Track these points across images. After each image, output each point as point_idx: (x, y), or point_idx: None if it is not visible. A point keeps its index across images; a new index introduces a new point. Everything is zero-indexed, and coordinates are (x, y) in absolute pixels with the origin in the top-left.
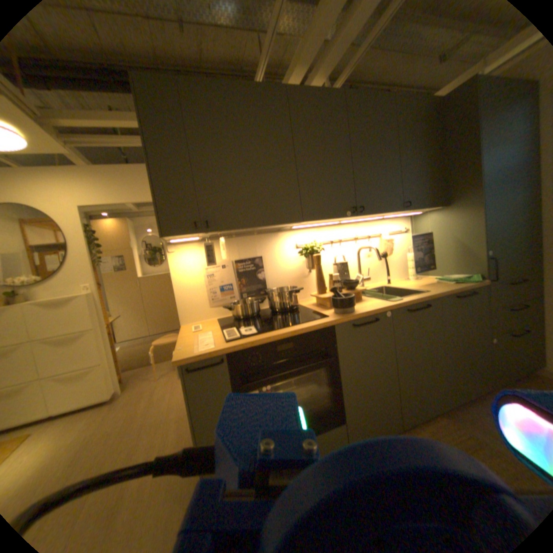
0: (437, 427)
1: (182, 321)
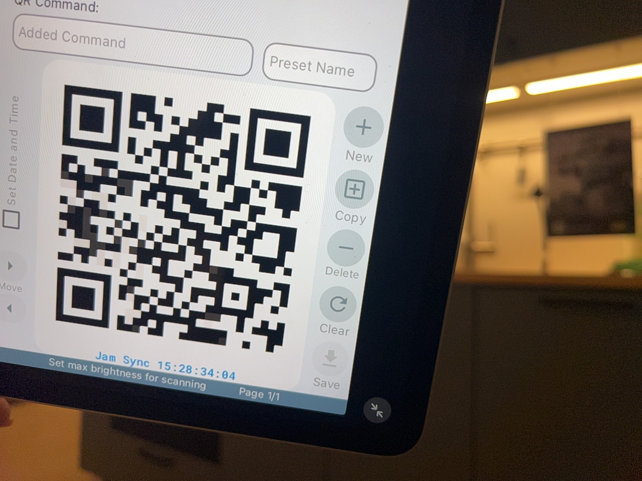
0: None
1: None
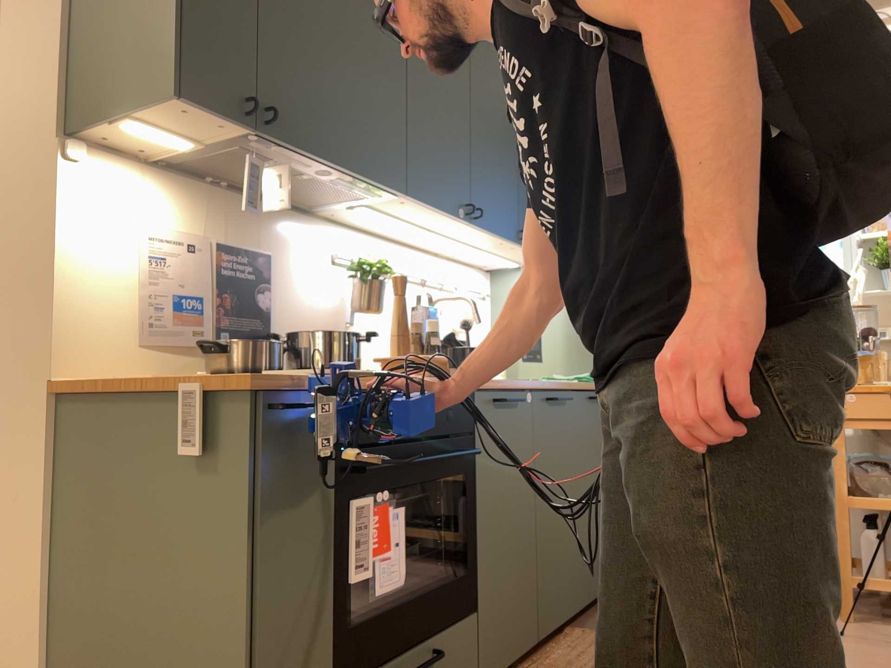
0: (573, 641)
1: (58, 367)
